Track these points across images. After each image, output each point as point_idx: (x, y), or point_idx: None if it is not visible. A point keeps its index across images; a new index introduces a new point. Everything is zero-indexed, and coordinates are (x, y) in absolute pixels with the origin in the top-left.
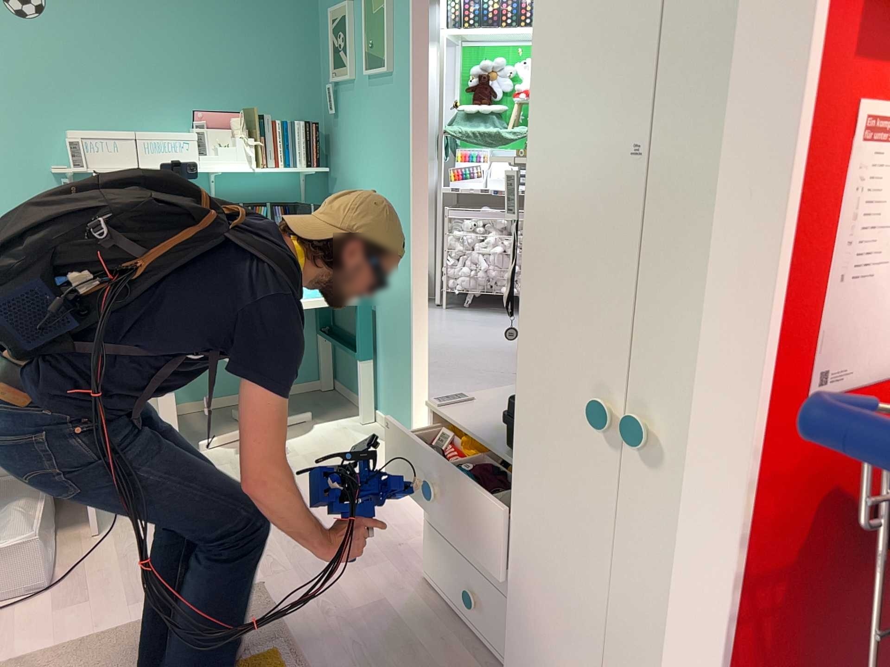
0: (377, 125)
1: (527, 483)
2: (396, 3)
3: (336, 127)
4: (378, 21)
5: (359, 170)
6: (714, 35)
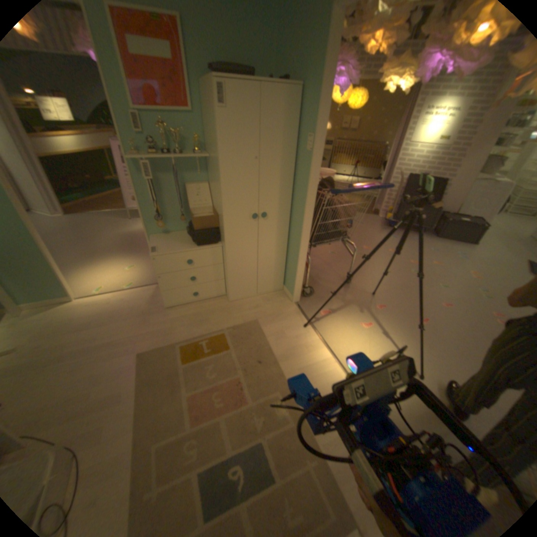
0: None
1: (230, 244)
2: None
3: None
4: None
5: None
6: (271, 138)
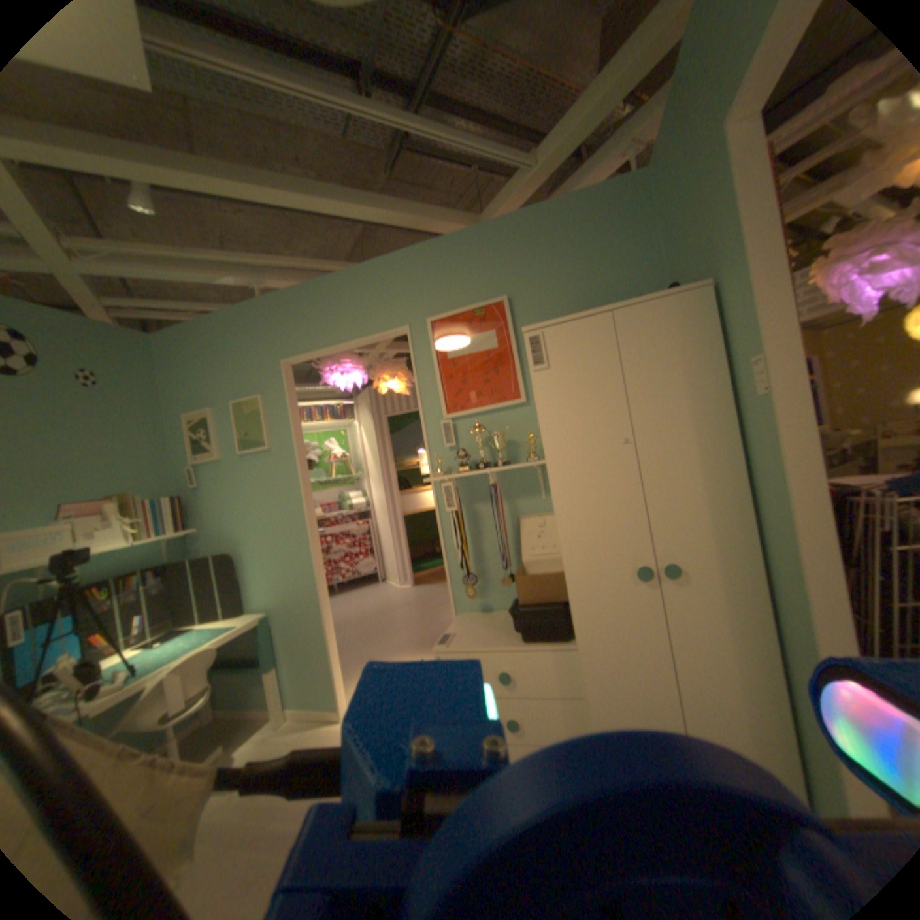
0: (257, 488)
1: (590, 645)
2: (270, 407)
3: (197, 498)
4: (254, 419)
5: (234, 525)
6: (657, 394)
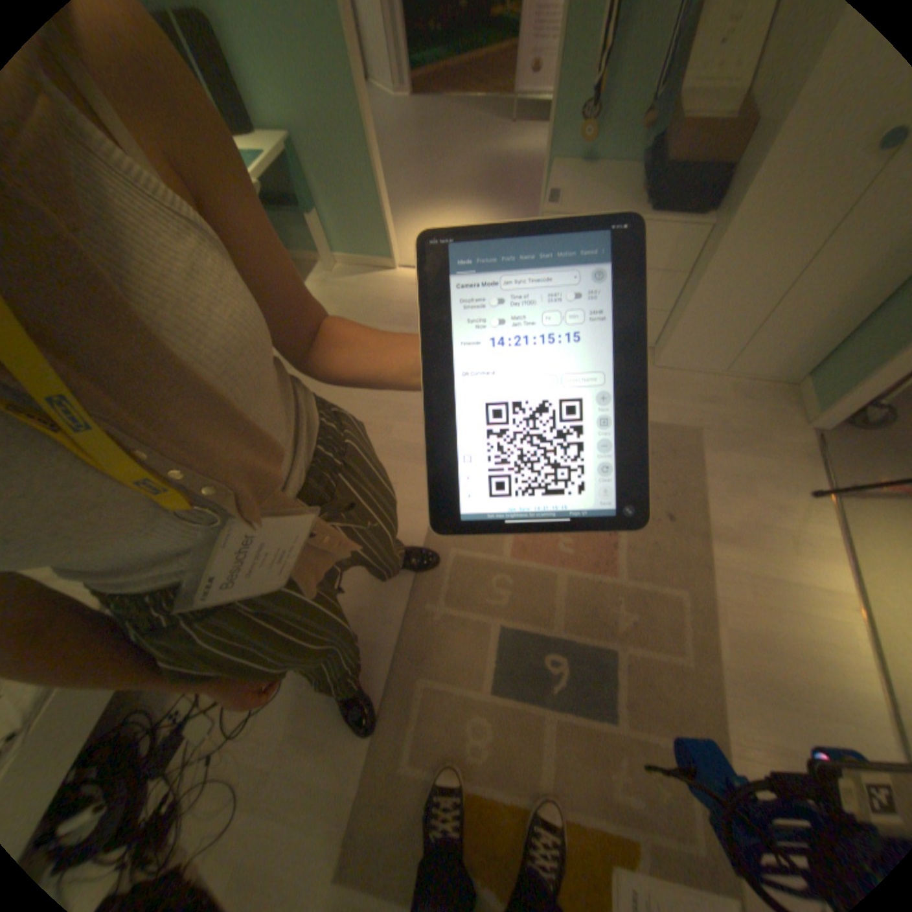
0: None
1: (747, 222)
2: None
3: None
4: None
5: None
6: None
